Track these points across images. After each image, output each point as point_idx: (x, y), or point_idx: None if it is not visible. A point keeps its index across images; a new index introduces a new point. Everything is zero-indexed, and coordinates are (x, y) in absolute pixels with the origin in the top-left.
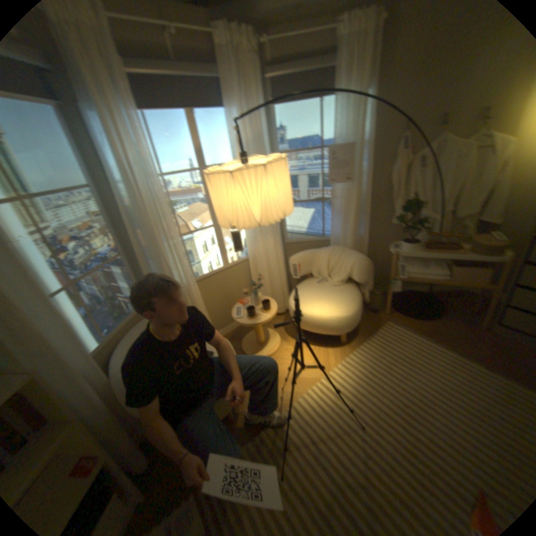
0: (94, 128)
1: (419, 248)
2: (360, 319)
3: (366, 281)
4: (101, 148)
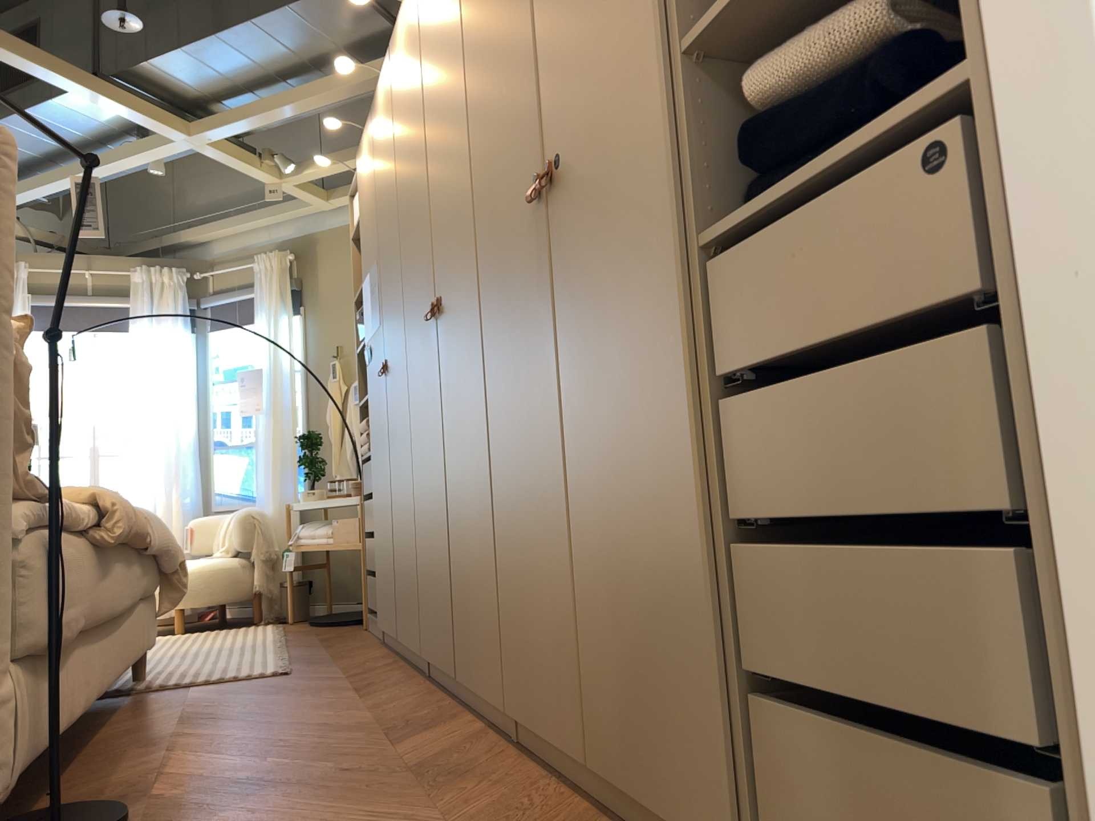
0: None
1: (318, 495)
2: (213, 588)
3: (250, 542)
4: None
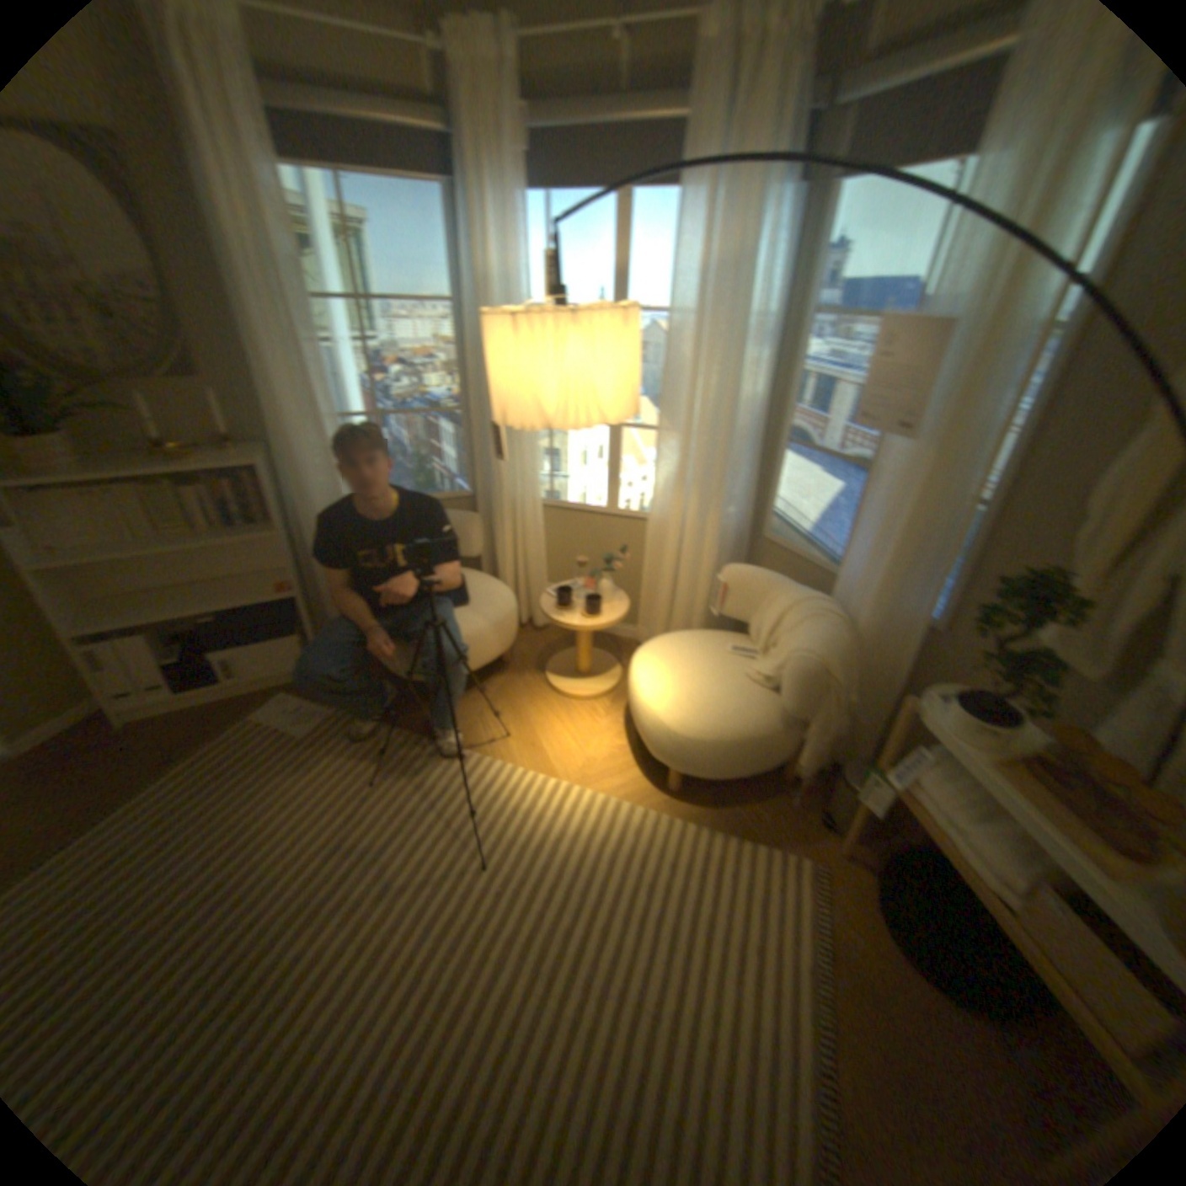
0: (463, 218)
1: (988, 741)
2: (715, 772)
3: (794, 714)
4: (464, 248)
